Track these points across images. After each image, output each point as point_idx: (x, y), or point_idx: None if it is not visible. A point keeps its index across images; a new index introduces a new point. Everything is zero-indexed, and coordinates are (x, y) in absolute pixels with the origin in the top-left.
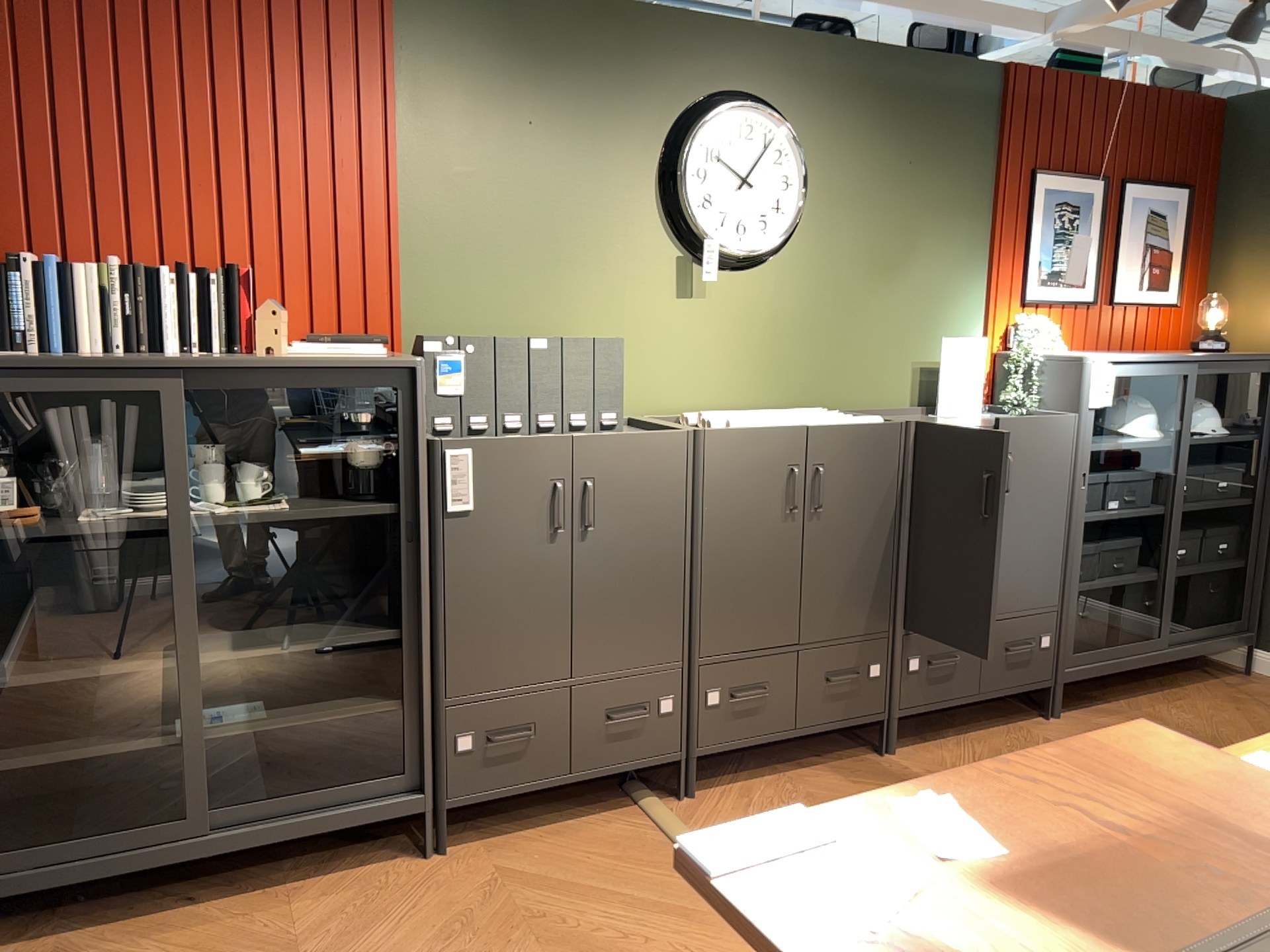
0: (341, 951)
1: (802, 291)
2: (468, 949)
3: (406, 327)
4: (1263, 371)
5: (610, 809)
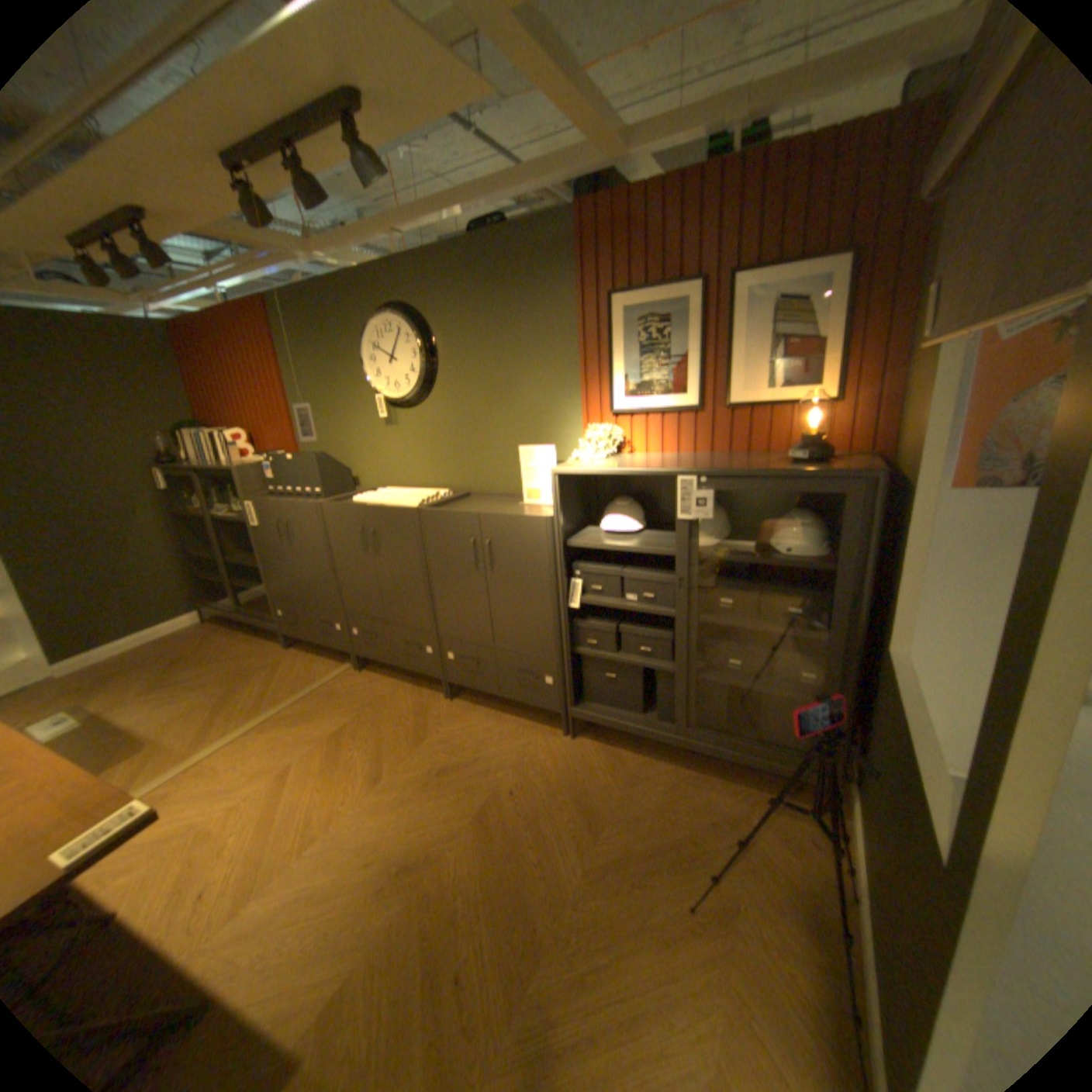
0: (221, 662)
1: (446, 418)
2: (226, 679)
3: (300, 446)
4: (840, 490)
5: (340, 661)
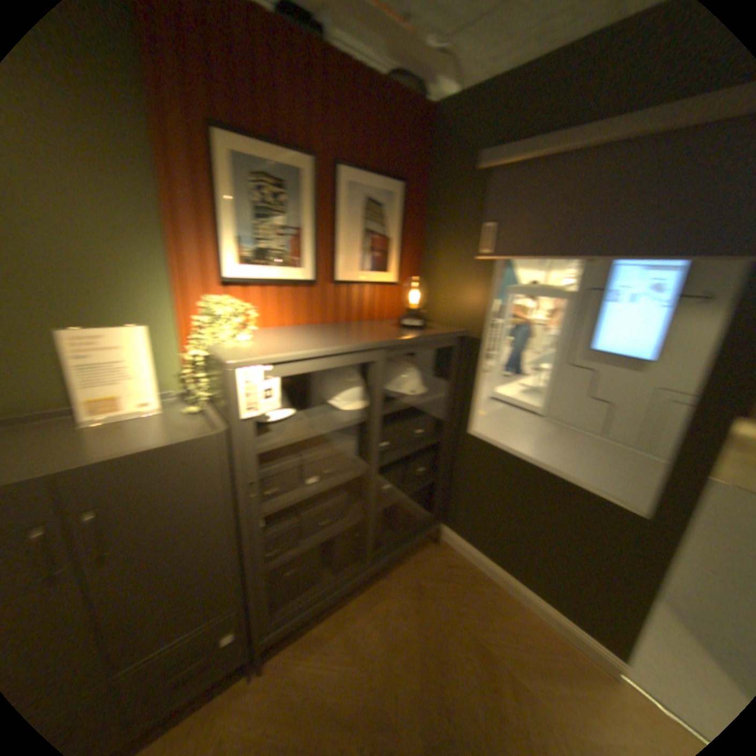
0: None
1: None
2: None
3: None
4: (448, 344)
5: None
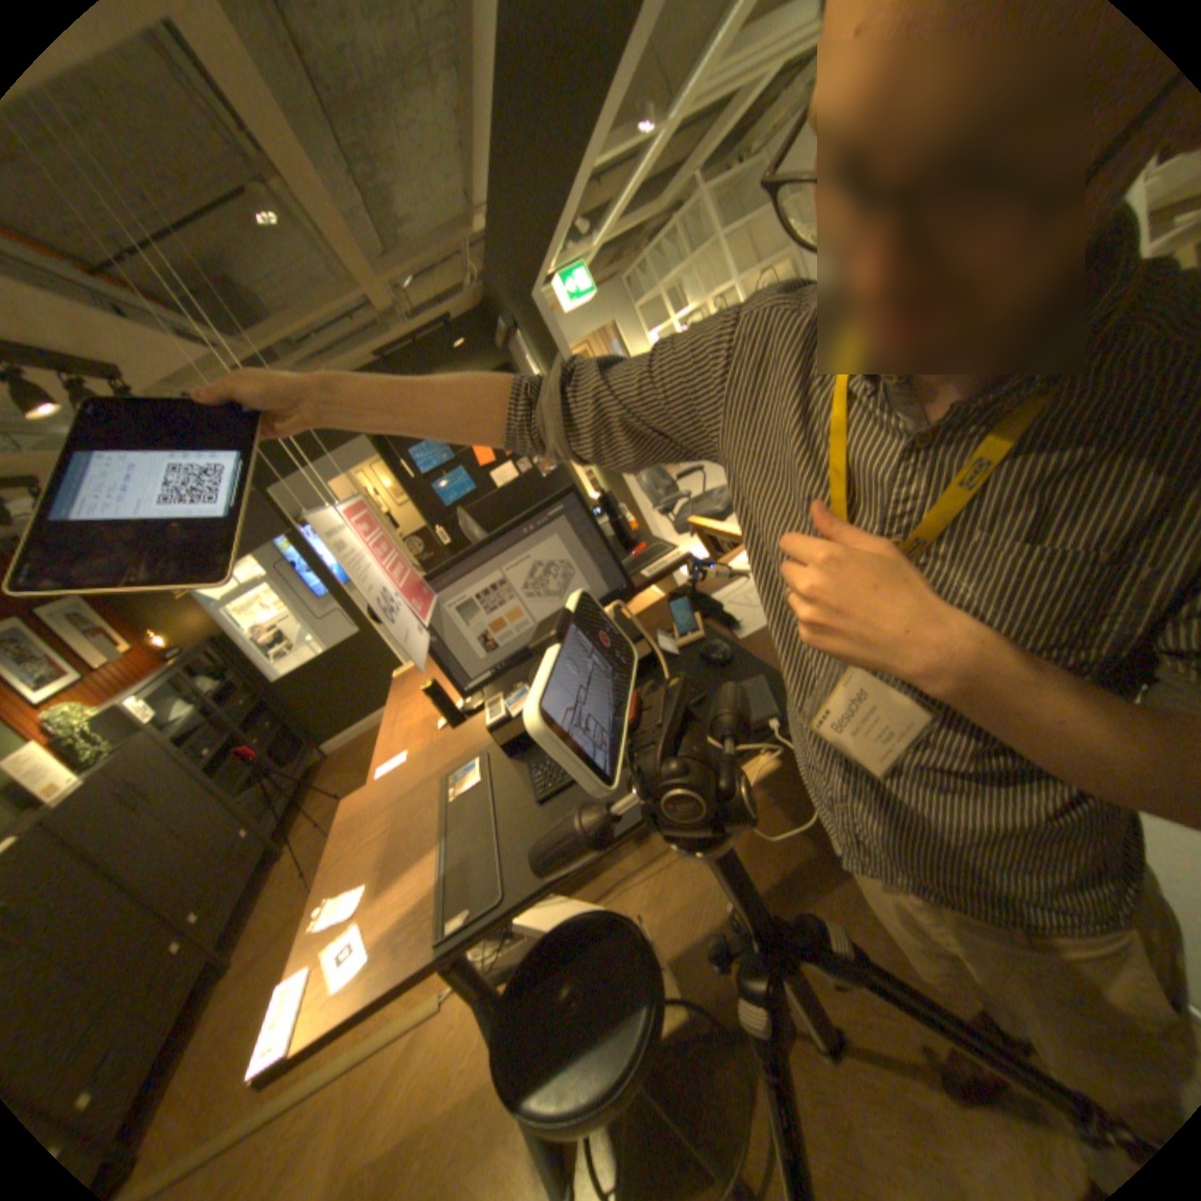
0: None
1: None
2: None
3: None
4: (208, 647)
5: None
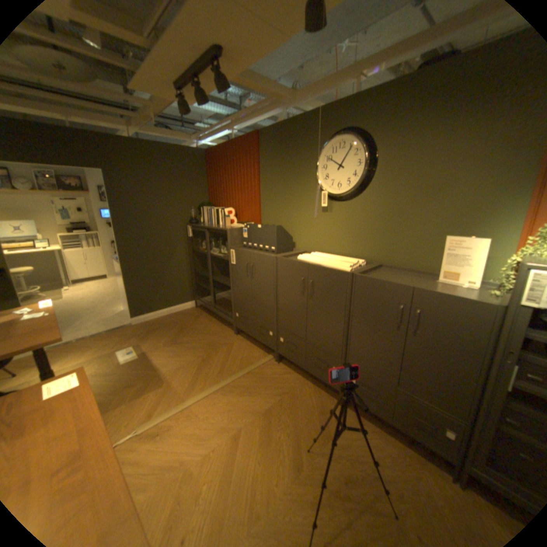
0: (204, 335)
1: (373, 209)
2: (206, 347)
3: (262, 220)
4: None
5: (266, 352)
